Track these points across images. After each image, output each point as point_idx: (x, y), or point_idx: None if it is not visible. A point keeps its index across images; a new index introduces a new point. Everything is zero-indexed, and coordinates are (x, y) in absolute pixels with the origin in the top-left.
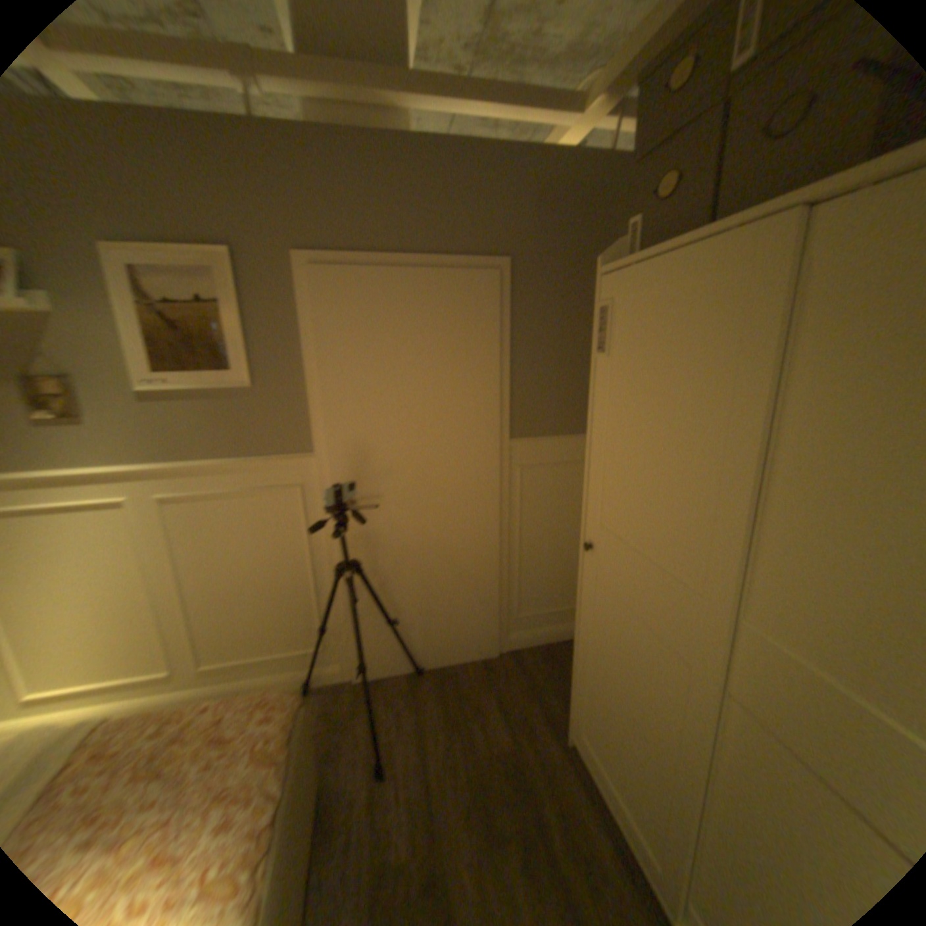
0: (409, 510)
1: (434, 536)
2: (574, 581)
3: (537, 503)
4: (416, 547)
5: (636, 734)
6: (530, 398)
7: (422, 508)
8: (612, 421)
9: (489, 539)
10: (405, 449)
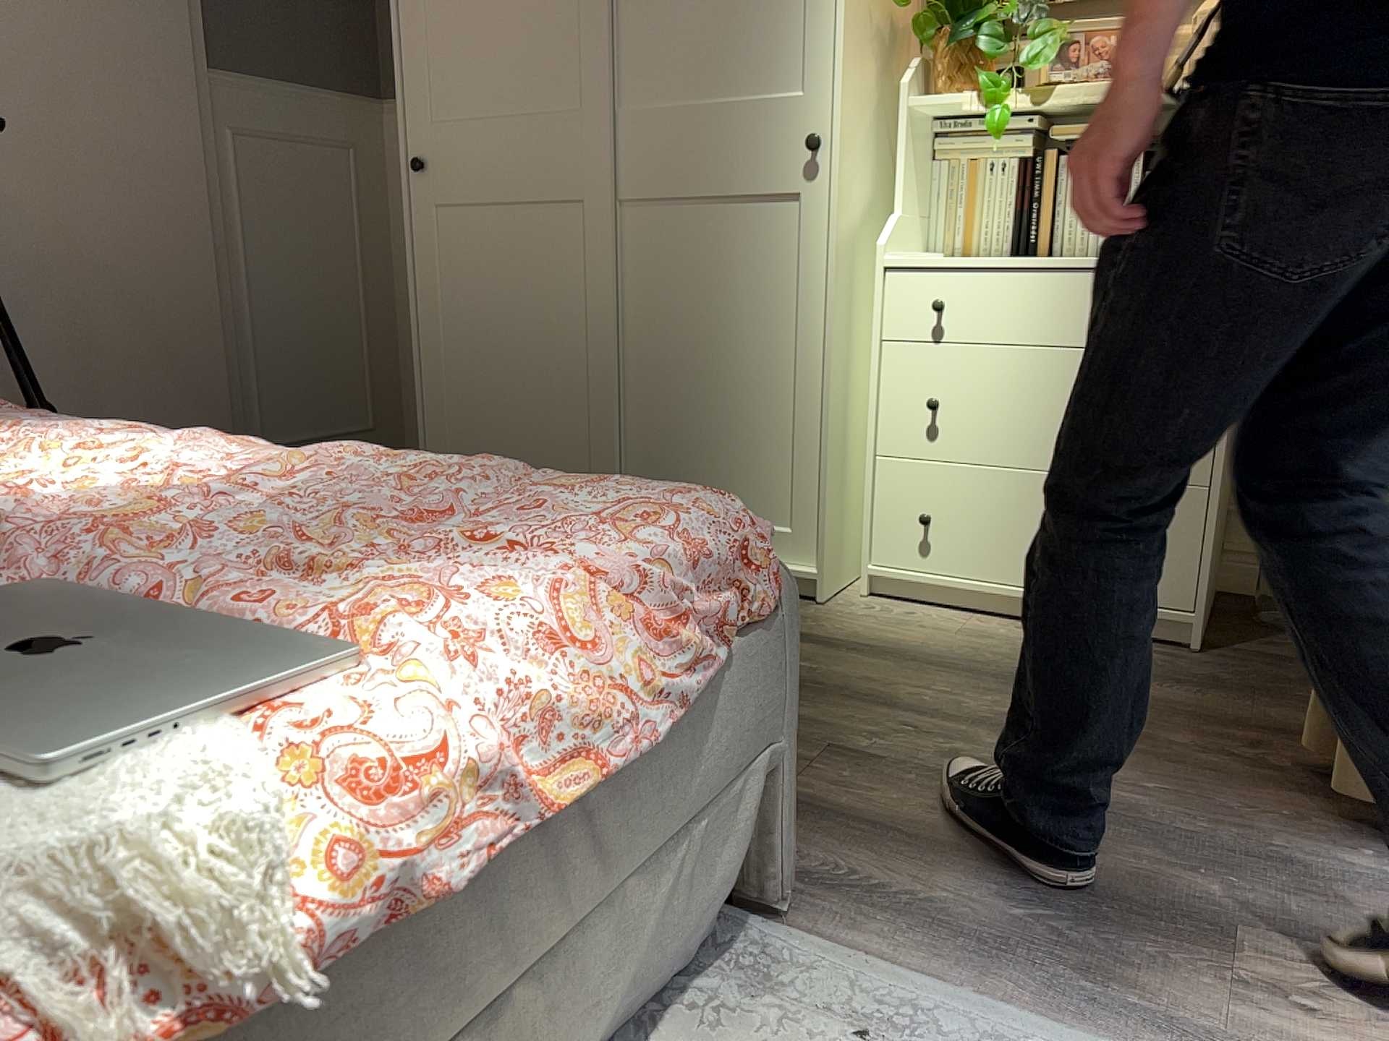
0: (47, 176)
1: (105, 243)
2: (356, 373)
3: (279, 209)
4: (70, 264)
5: (537, 369)
6: (244, 0)
7: (75, 178)
8: None
9: (208, 263)
10: (28, 37)
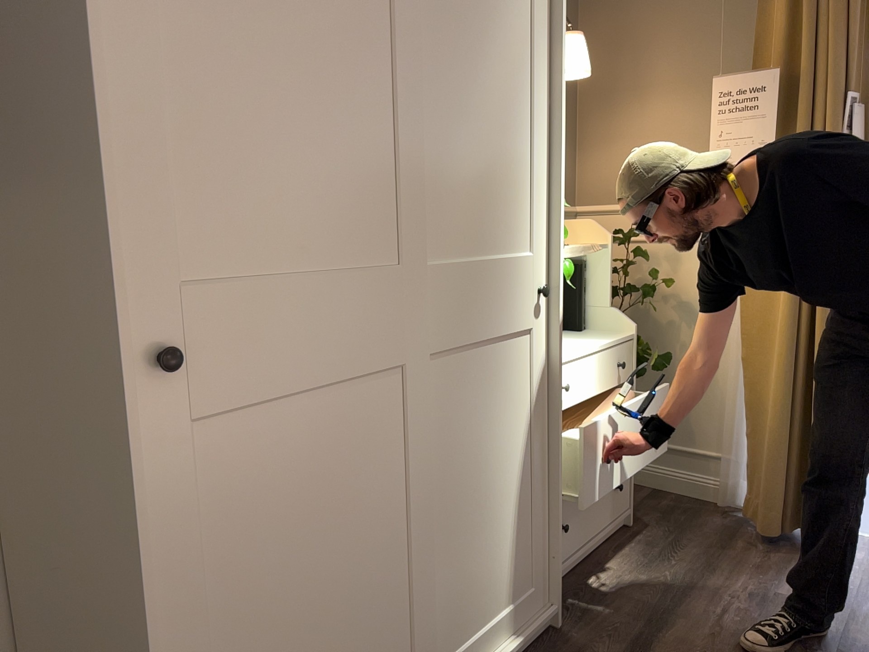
0: None
1: None
2: None
3: None
4: None
5: (348, 588)
6: None
7: None
8: (180, 8)
9: None
10: None
